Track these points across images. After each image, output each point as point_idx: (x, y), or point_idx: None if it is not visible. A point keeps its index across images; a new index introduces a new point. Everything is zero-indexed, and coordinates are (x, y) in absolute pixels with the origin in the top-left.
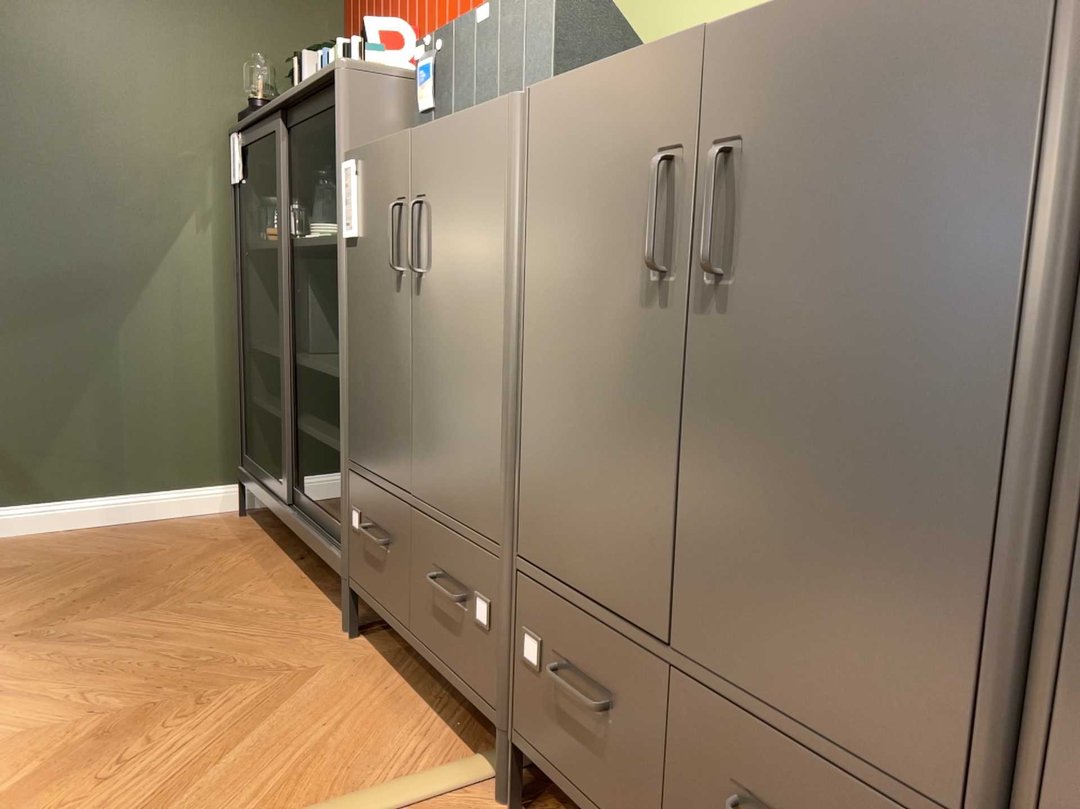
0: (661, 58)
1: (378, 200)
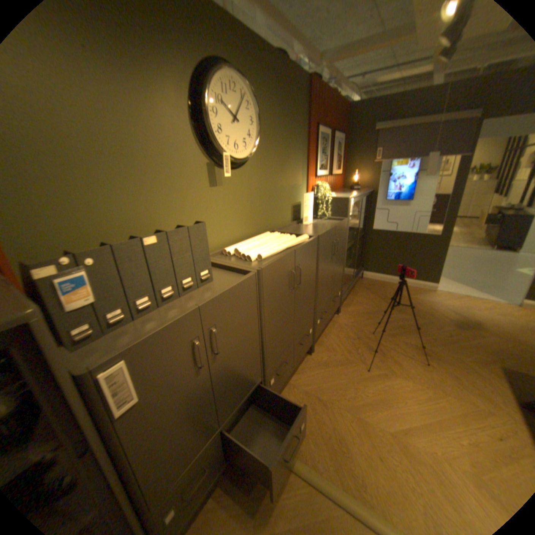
0: (289, 255)
1: (167, 356)
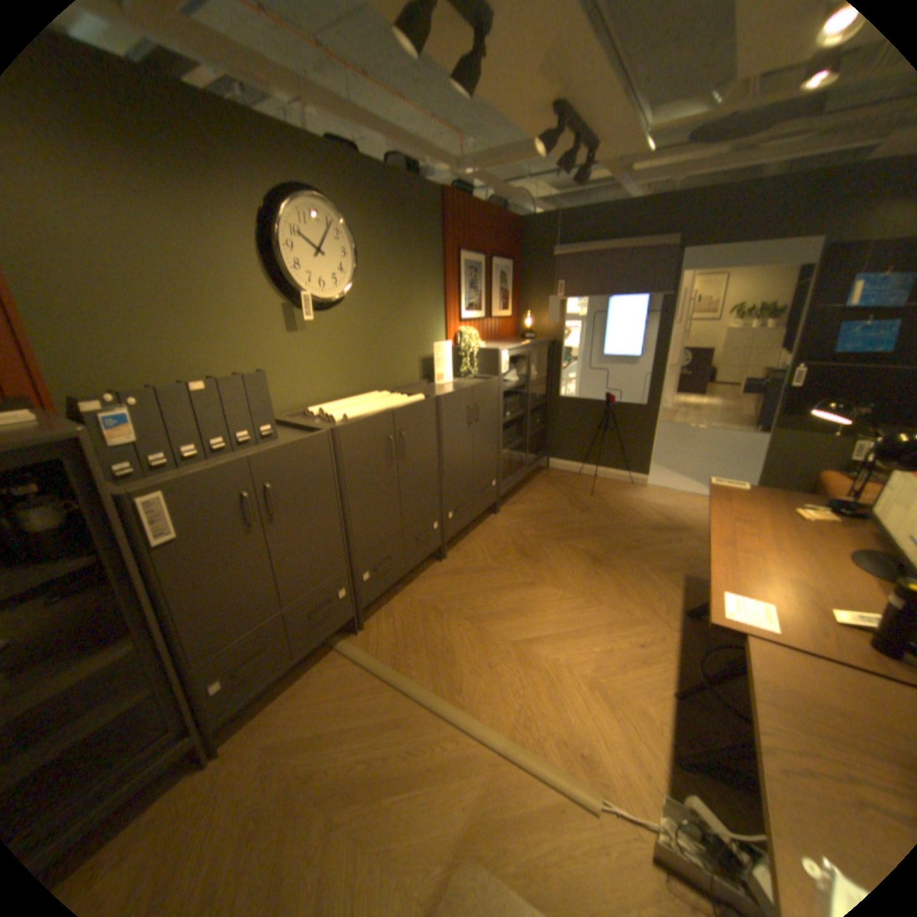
0: (384, 417)
1: (211, 500)
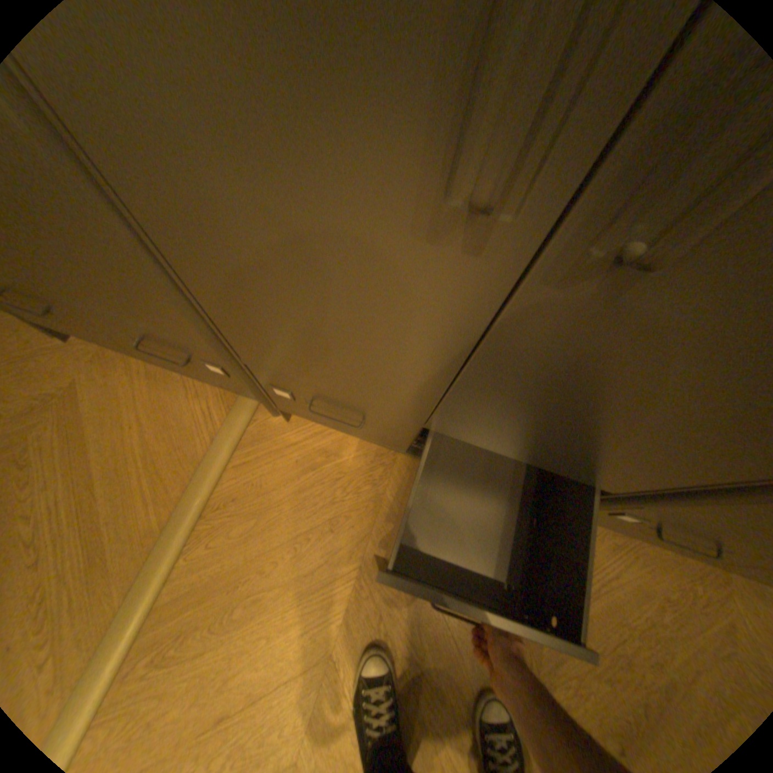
0: None
1: None
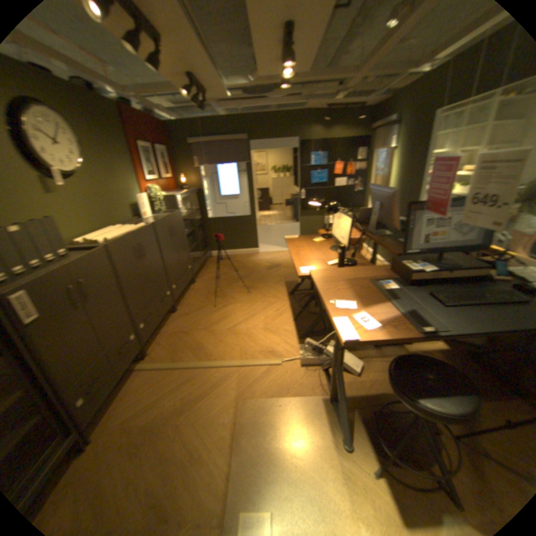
0: (128, 236)
1: (49, 293)
